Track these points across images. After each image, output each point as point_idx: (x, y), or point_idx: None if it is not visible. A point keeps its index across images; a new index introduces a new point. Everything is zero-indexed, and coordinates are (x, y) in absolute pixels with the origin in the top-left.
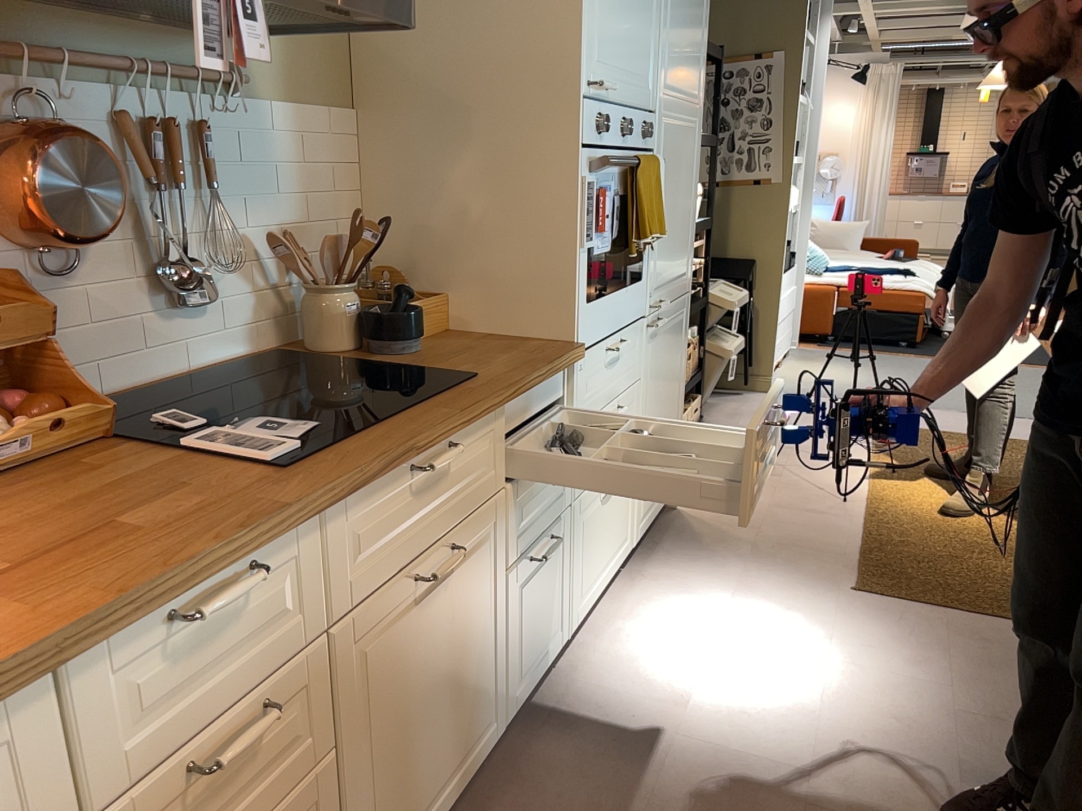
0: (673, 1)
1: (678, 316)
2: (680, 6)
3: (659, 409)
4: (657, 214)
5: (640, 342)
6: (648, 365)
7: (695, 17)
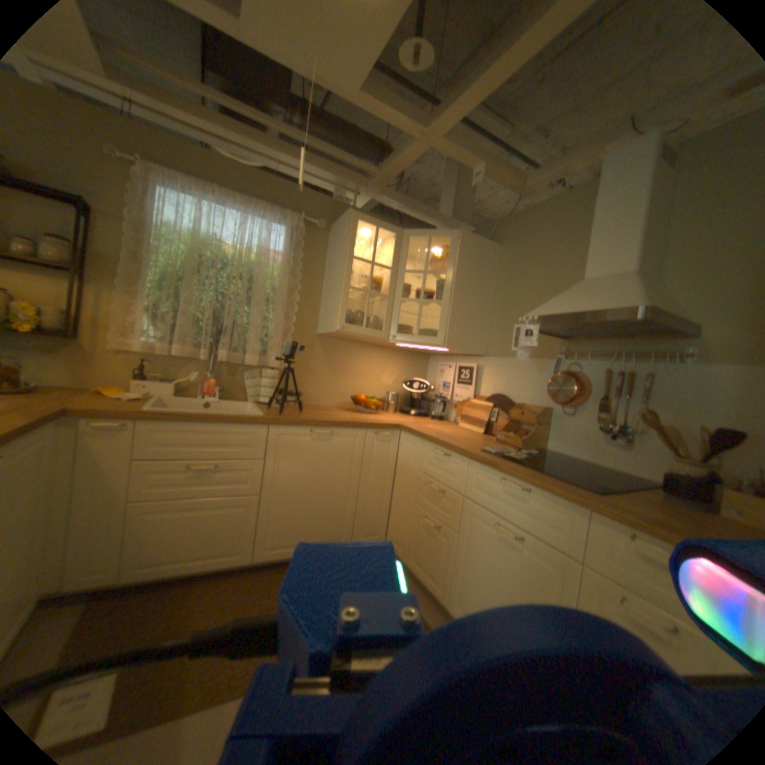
0: None
1: None
2: None
3: None
4: None
5: None
6: None
7: None
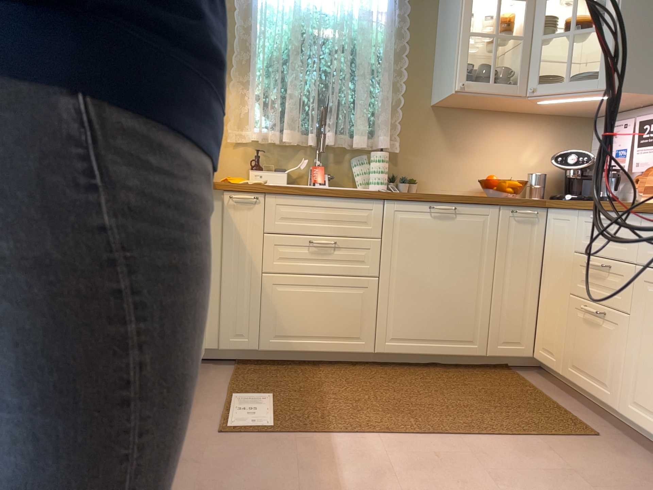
0: None
1: None
2: None
3: None
4: None
5: None
6: None
7: None
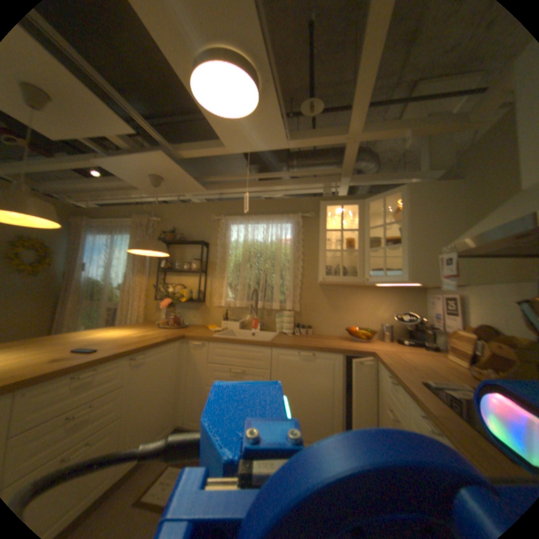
0: None
1: None
2: None
3: None
4: None
5: None
6: None
7: None
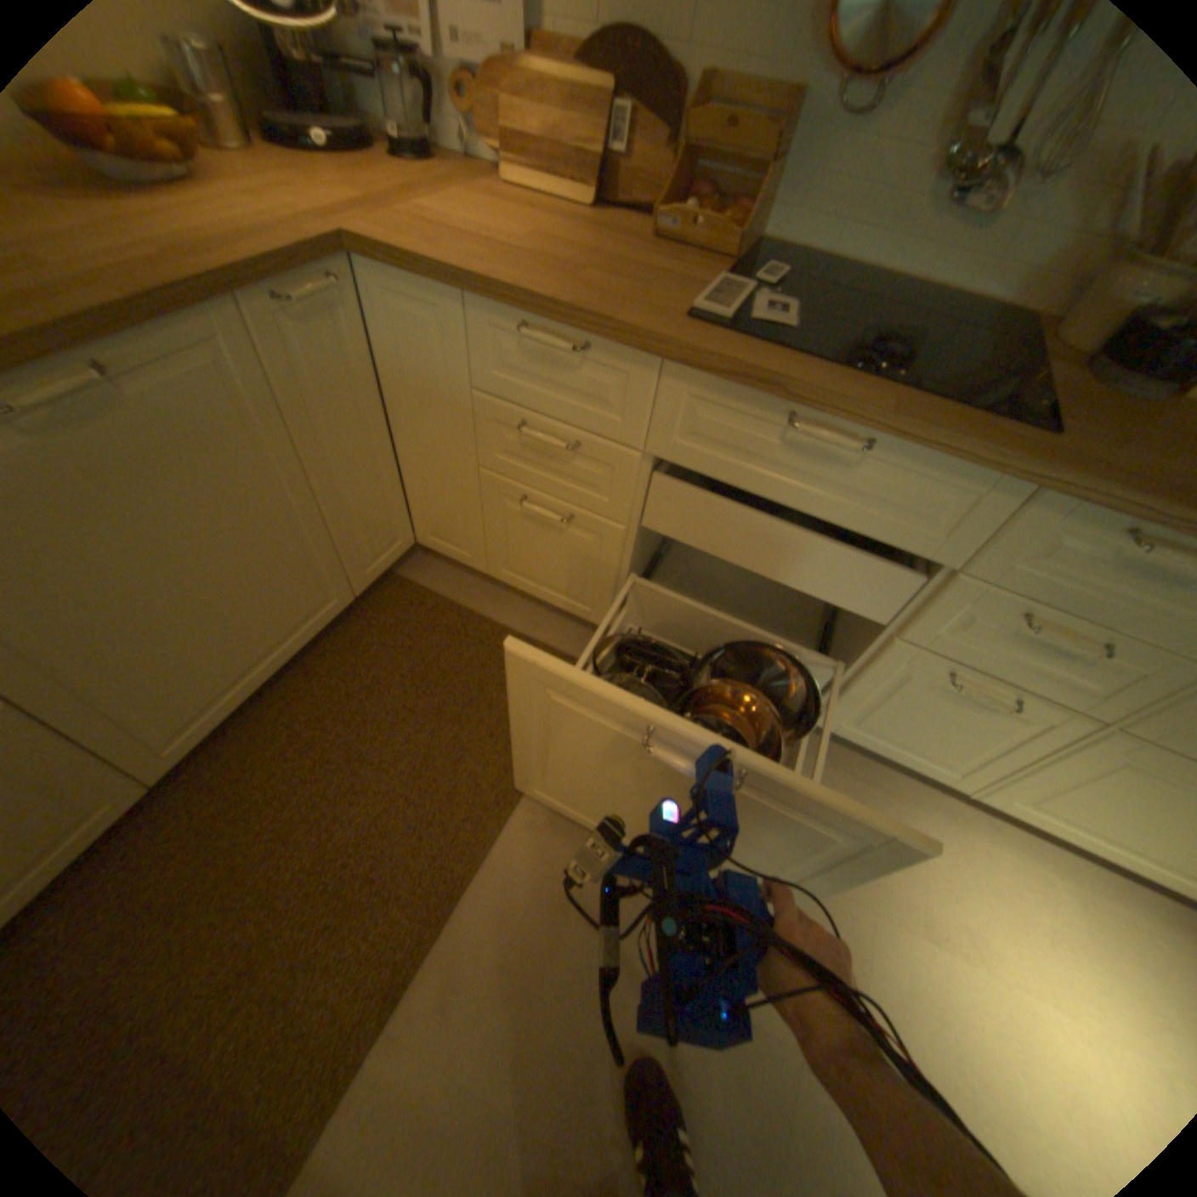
0: None
1: None
2: None
3: None
4: None
5: None
6: None
7: None
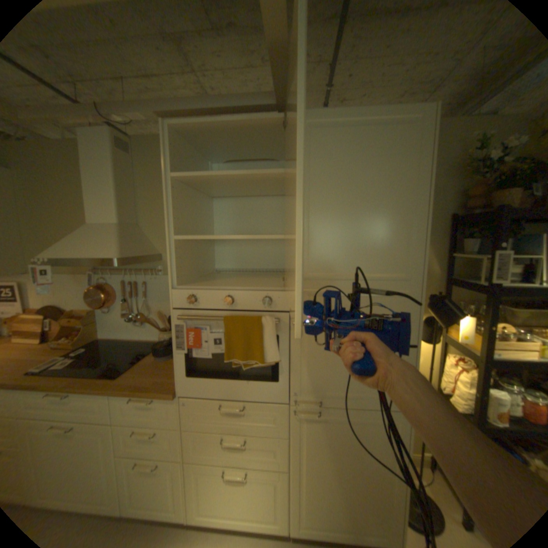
0: (315, 219)
1: (380, 423)
2: (335, 219)
3: (335, 473)
4: (252, 348)
5: (281, 417)
6: (302, 436)
7: (384, 218)
